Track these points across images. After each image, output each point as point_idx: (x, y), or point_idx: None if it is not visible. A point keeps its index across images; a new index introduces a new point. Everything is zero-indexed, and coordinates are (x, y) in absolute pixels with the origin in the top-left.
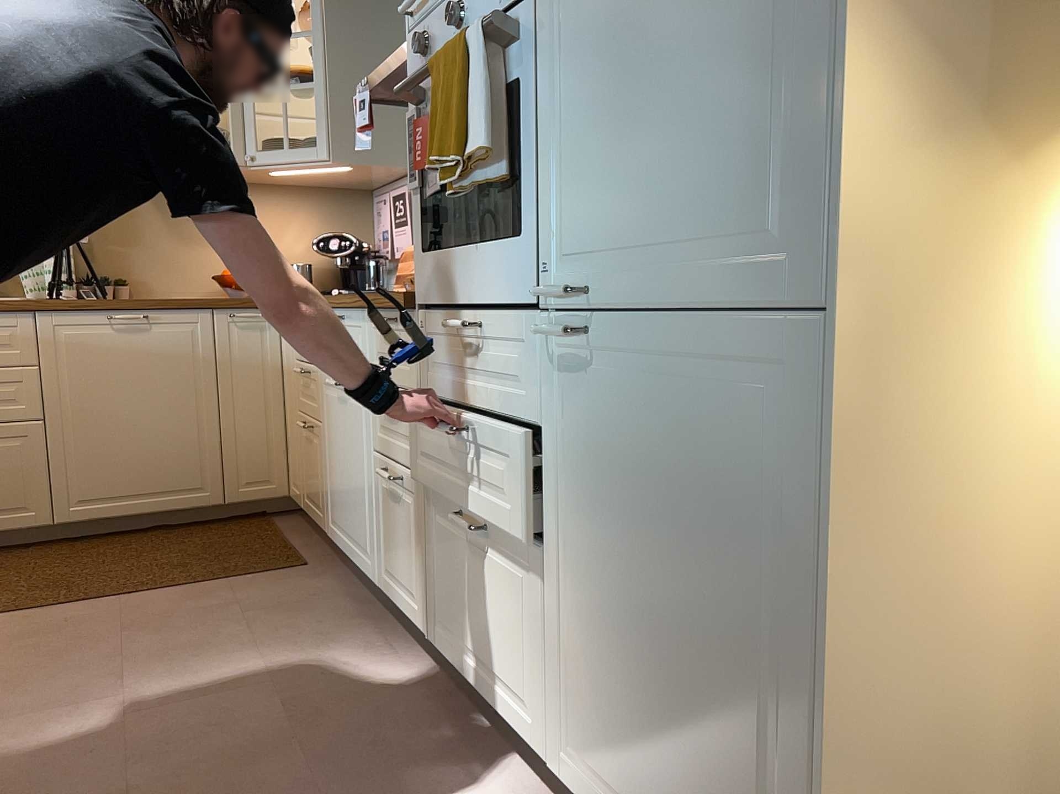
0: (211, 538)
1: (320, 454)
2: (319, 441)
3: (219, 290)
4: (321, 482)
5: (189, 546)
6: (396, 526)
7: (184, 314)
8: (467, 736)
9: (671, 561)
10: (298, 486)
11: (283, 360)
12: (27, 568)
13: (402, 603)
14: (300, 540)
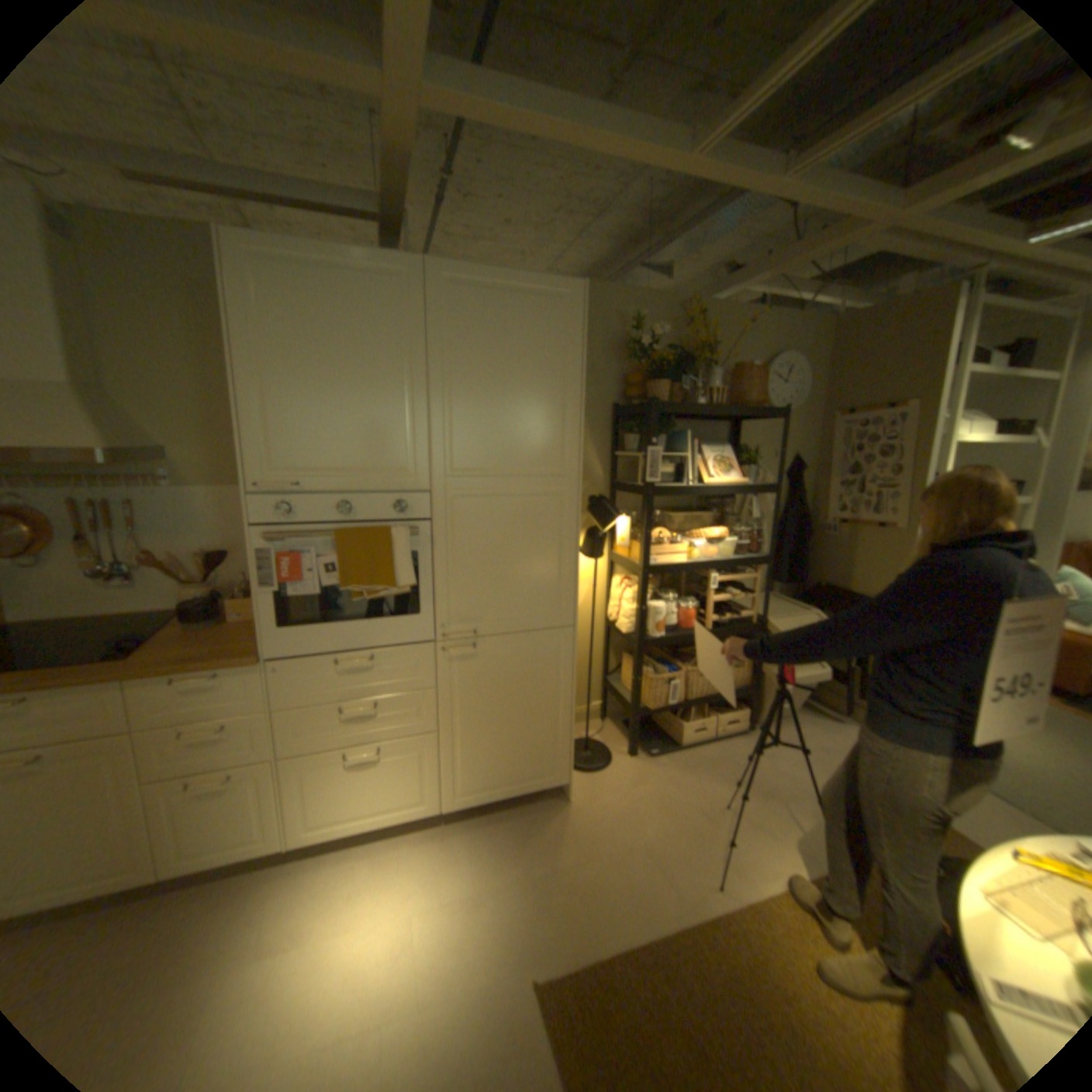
0: None
1: None
2: None
3: None
4: None
5: None
6: (208, 816)
7: None
8: (358, 859)
9: (514, 703)
10: None
11: None
12: None
13: (224, 860)
14: None
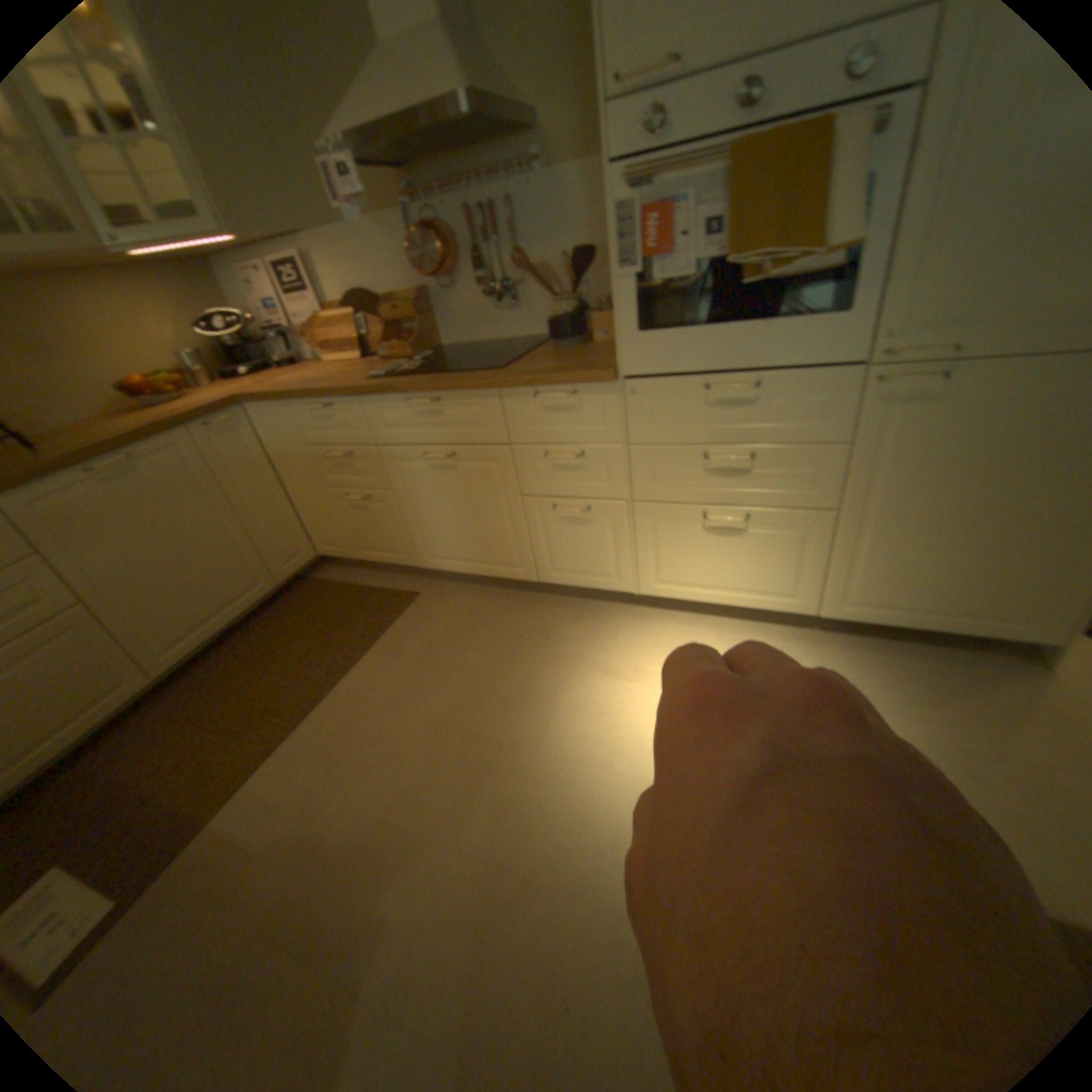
0: (296, 614)
1: (388, 515)
2: (385, 505)
3: (109, 401)
4: (397, 534)
5: (293, 629)
6: (571, 538)
7: (157, 439)
8: (708, 627)
9: (1001, 489)
10: (336, 545)
11: (267, 450)
12: (176, 726)
13: (585, 582)
14: (370, 580)
